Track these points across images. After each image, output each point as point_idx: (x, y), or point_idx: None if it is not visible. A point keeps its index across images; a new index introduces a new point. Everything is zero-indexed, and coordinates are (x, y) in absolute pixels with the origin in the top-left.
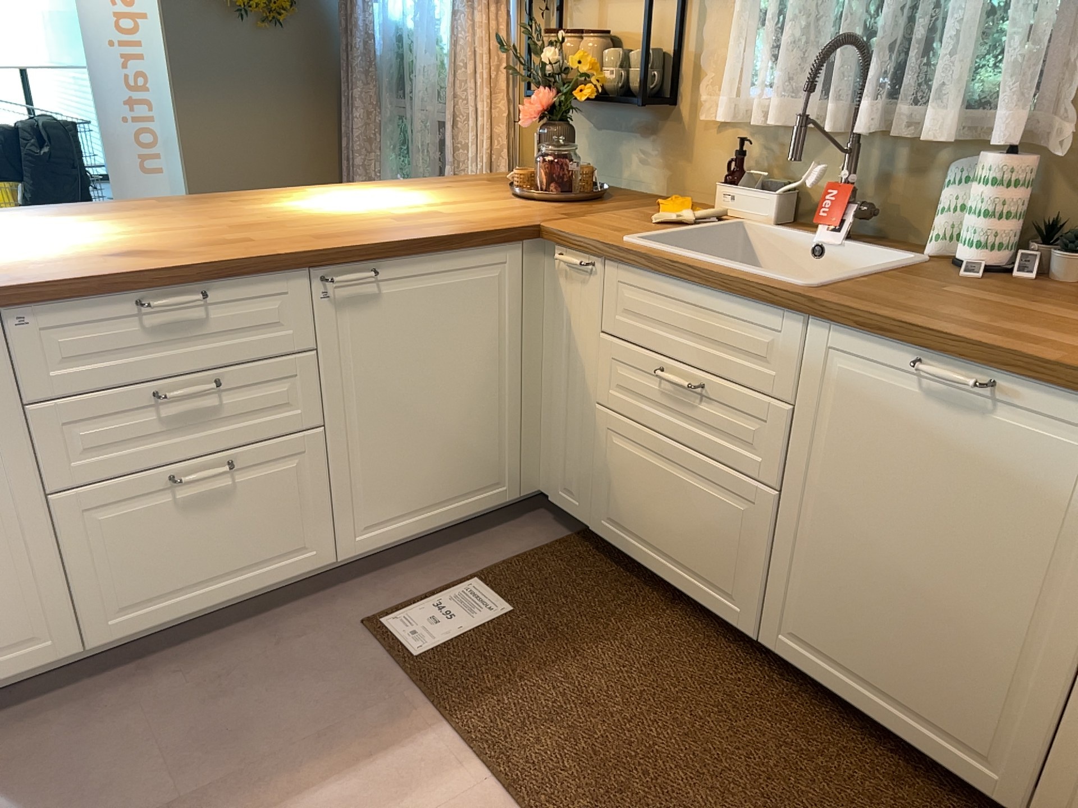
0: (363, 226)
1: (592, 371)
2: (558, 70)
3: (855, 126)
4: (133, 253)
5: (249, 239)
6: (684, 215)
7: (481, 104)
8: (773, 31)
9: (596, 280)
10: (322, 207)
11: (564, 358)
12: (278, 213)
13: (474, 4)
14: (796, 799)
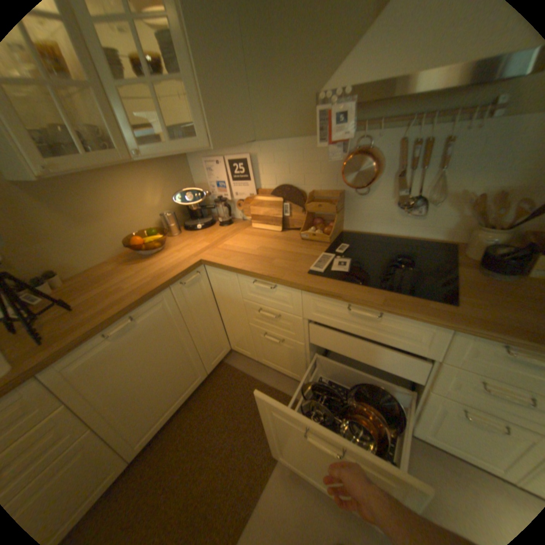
0: None
1: None
2: None
3: None
4: None
5: None
6: None
7: None
8: None
9: None
10: None
11: None
12: None
13: None
14: (200, 441)
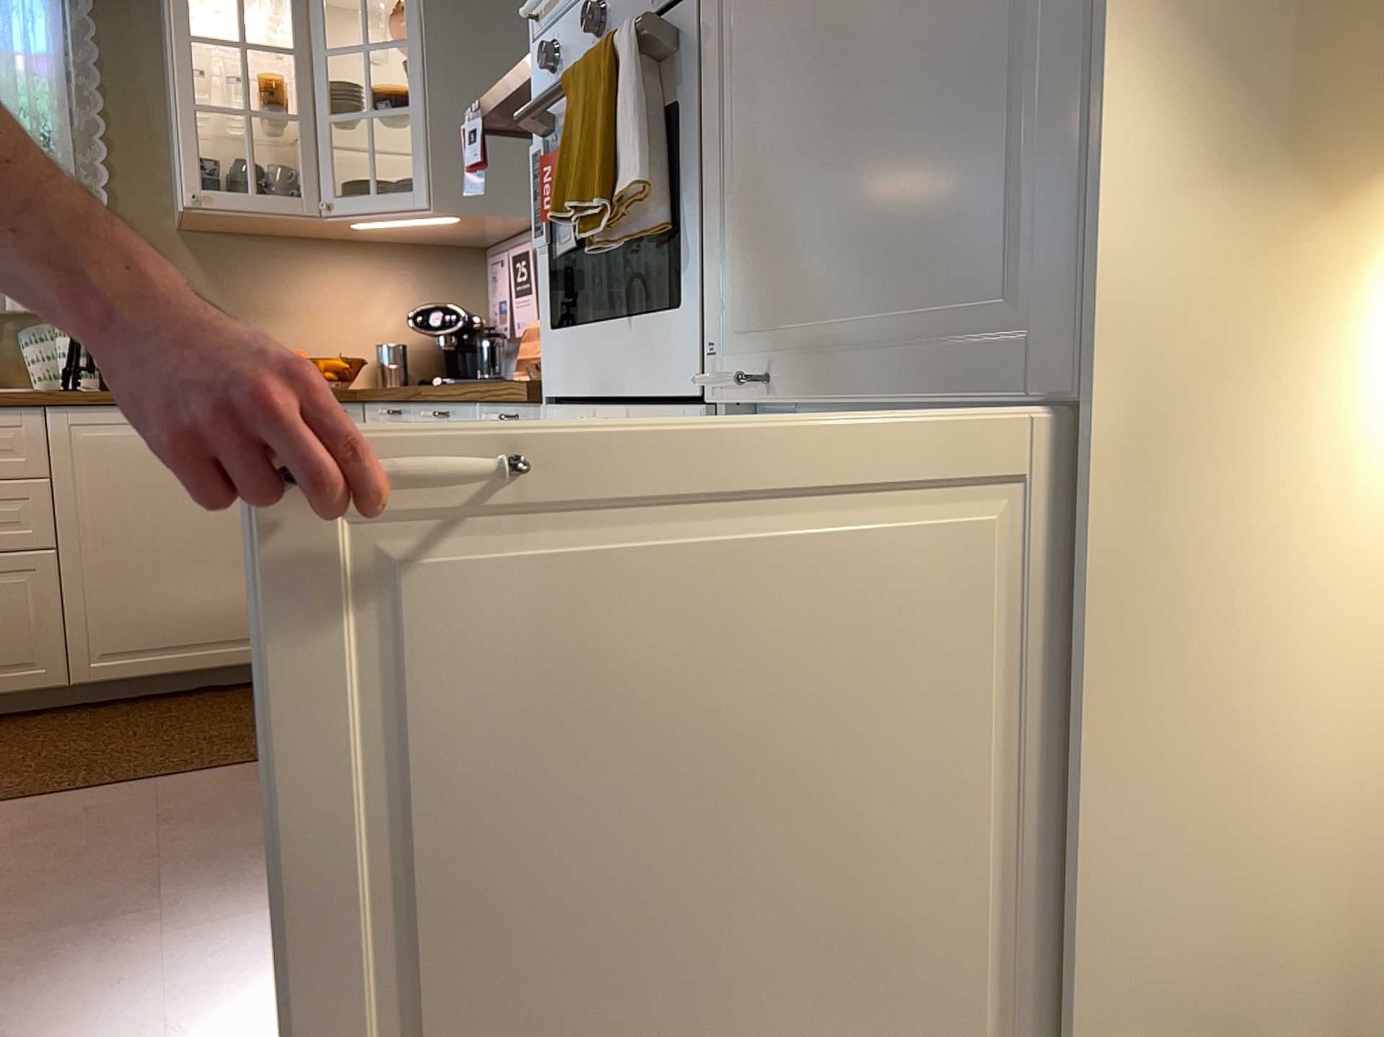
0: None
1: None
2: None
3: None
4: None
5: None
6: None
7: None
8: None
9: None
10: None
11: None
12: None
13: None
14: (185, 722)
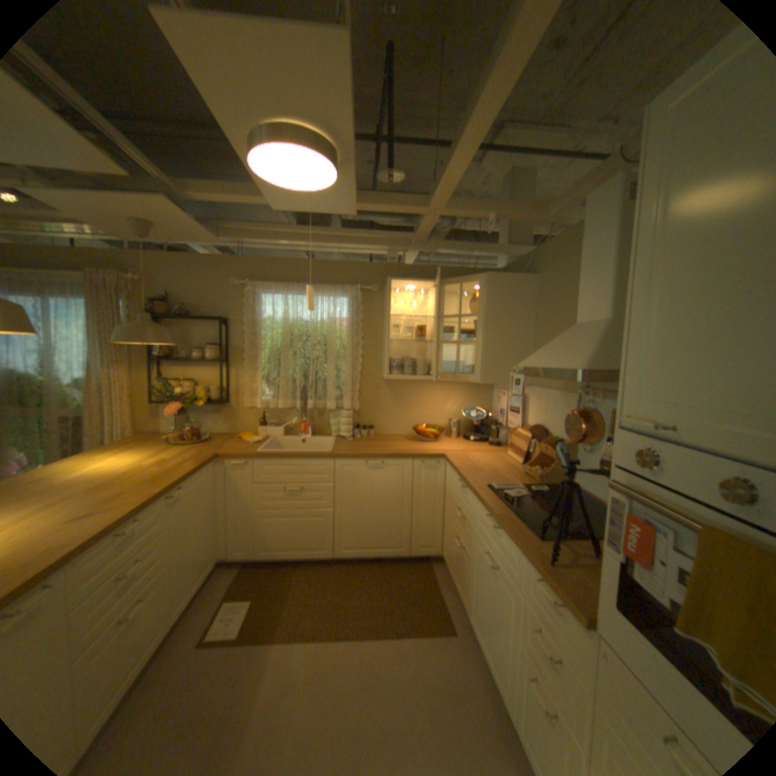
0: (152, 473)
1: (250, 499)
2: (181, 394)
3: (308, 406)
4: (81, 517)
5: (120, 493)
6: (257, 438)
7: (112, 407)
8: (275, 382)
9: (249, 467)
10: (100, 471)
11: (233, 499)
12: (86, 480)
13: (105, 366)
14: (371, 587)
